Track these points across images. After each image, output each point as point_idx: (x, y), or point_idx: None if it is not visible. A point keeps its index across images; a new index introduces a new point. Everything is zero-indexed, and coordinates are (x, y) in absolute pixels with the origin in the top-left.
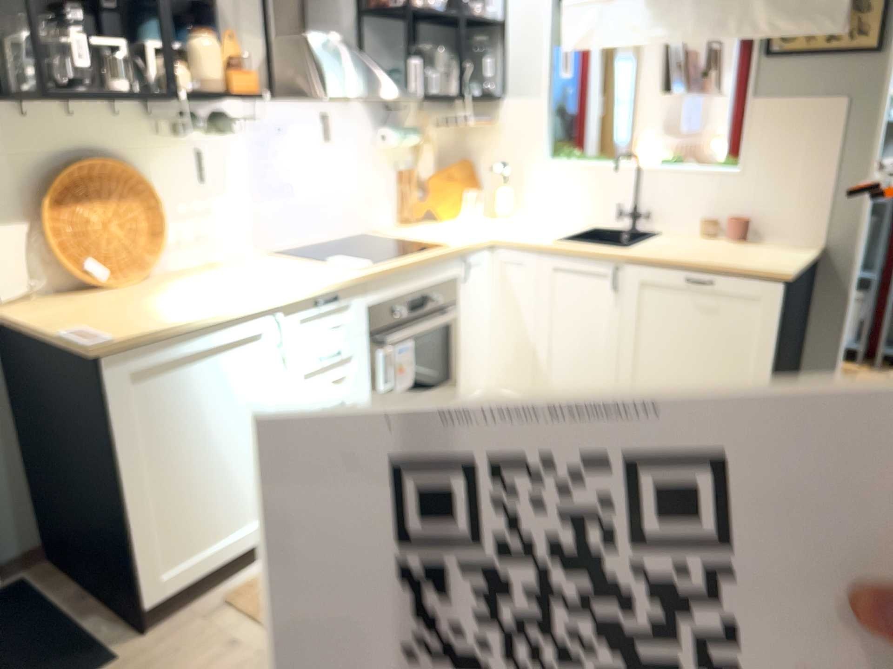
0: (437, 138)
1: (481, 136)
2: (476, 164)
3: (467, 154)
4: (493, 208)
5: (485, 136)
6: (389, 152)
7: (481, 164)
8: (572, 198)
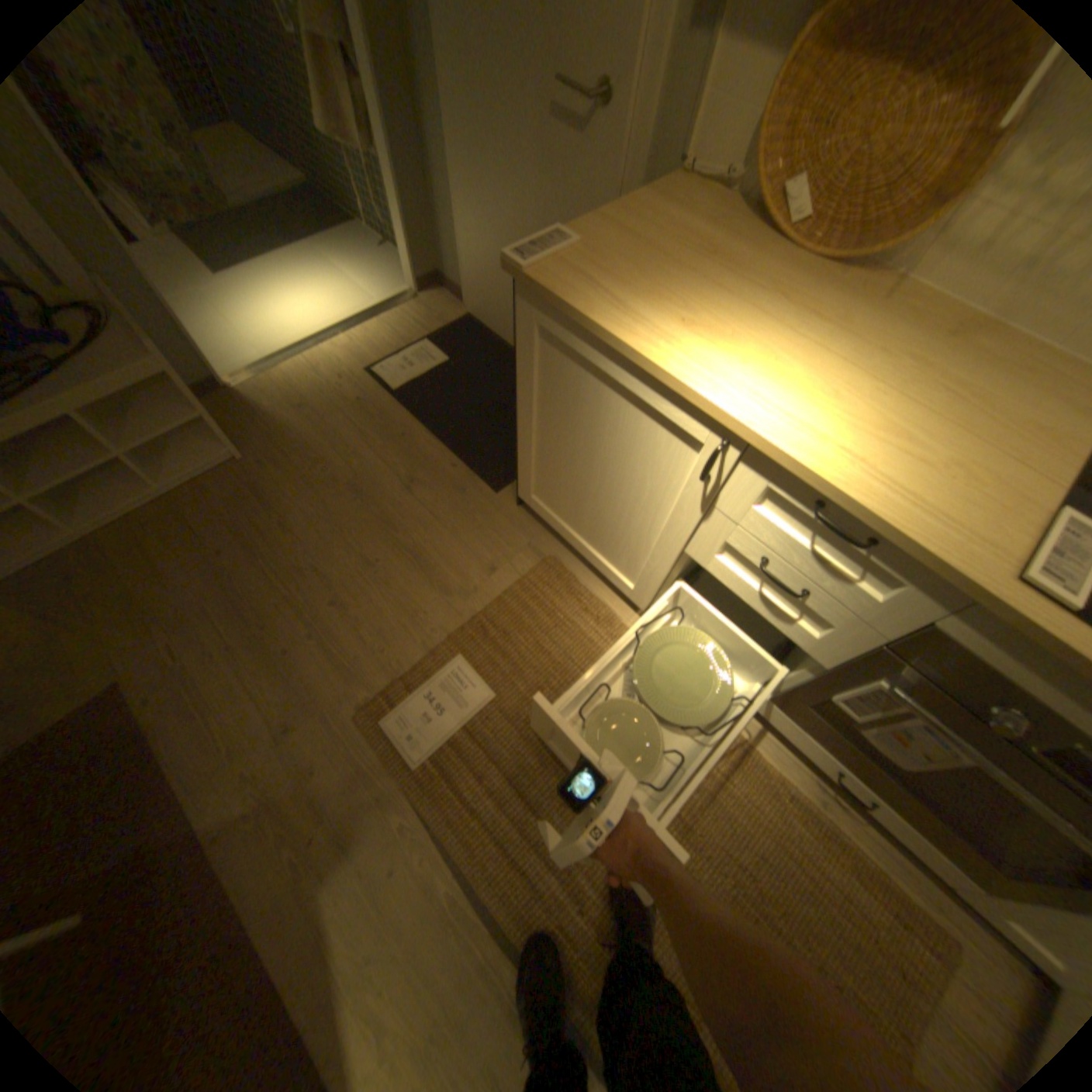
0: None
1: None
2: None
3: None
4: None
5: None
6: None
7: None
8: None
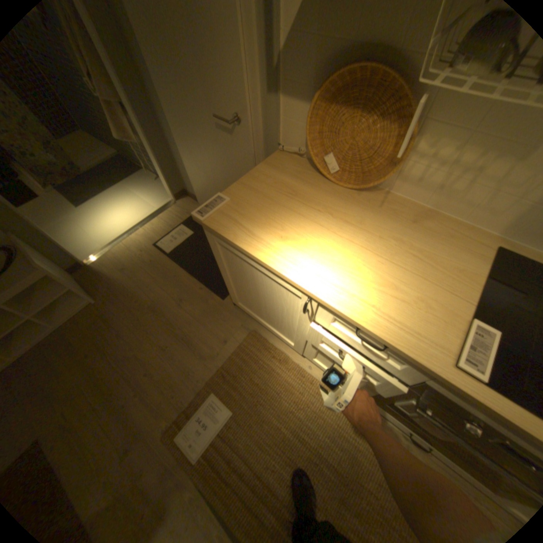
0: None
1: None
2: None
3: None
4: None
5: None
6: None
7: None
8: None
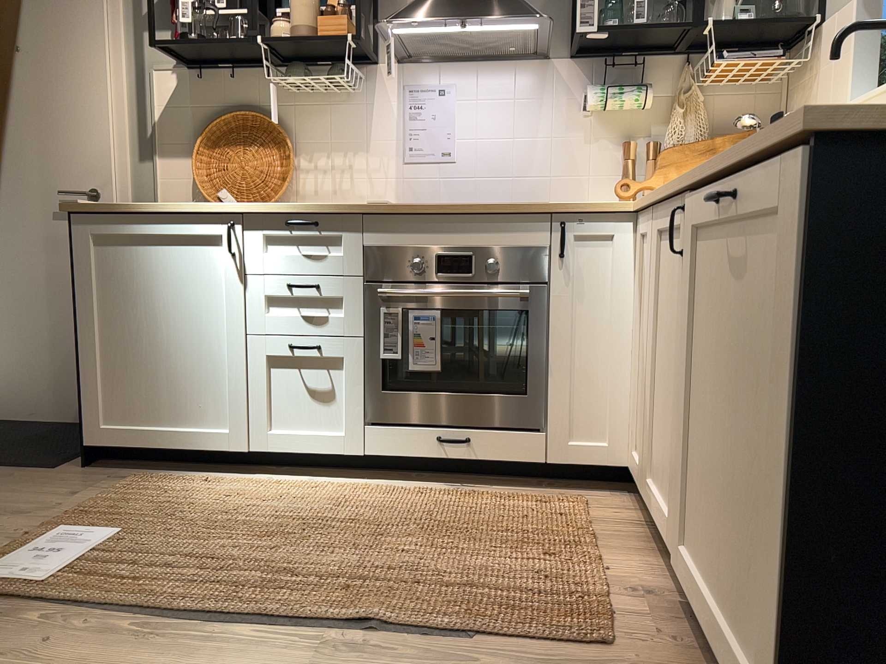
0: (720, 105)
1: (796, 96)
2: None
3: None
4: None
5: (799, 94)
6: (615, 121)
7: None
8: None
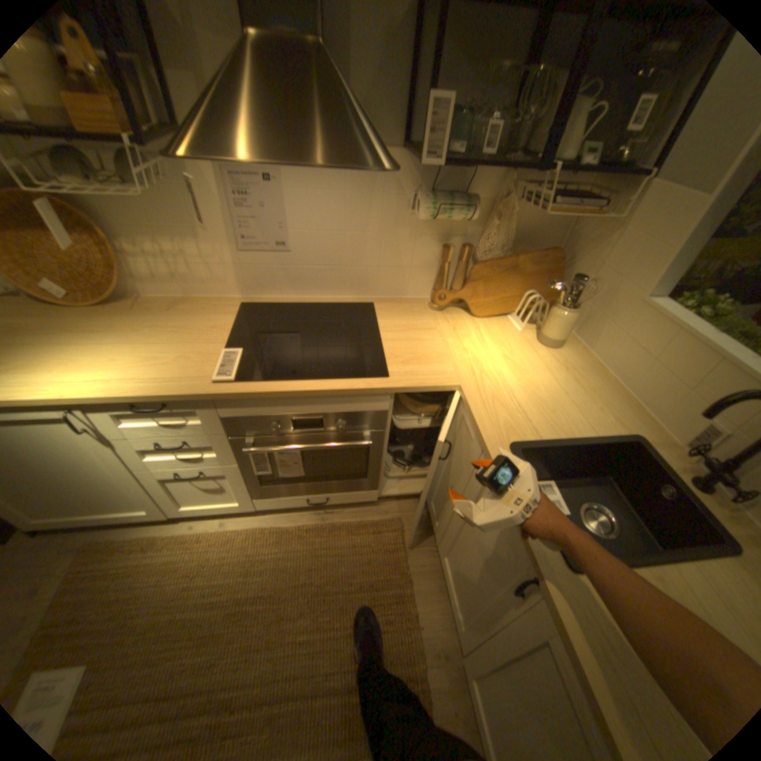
0: (531, 210)
1: (597, 223)
2: (568, 259)
3: (573, 240)
4: (542, 326)
5: (601, 225)
6: (440, 220)
7: (579, 259)
8: (651, 369)
